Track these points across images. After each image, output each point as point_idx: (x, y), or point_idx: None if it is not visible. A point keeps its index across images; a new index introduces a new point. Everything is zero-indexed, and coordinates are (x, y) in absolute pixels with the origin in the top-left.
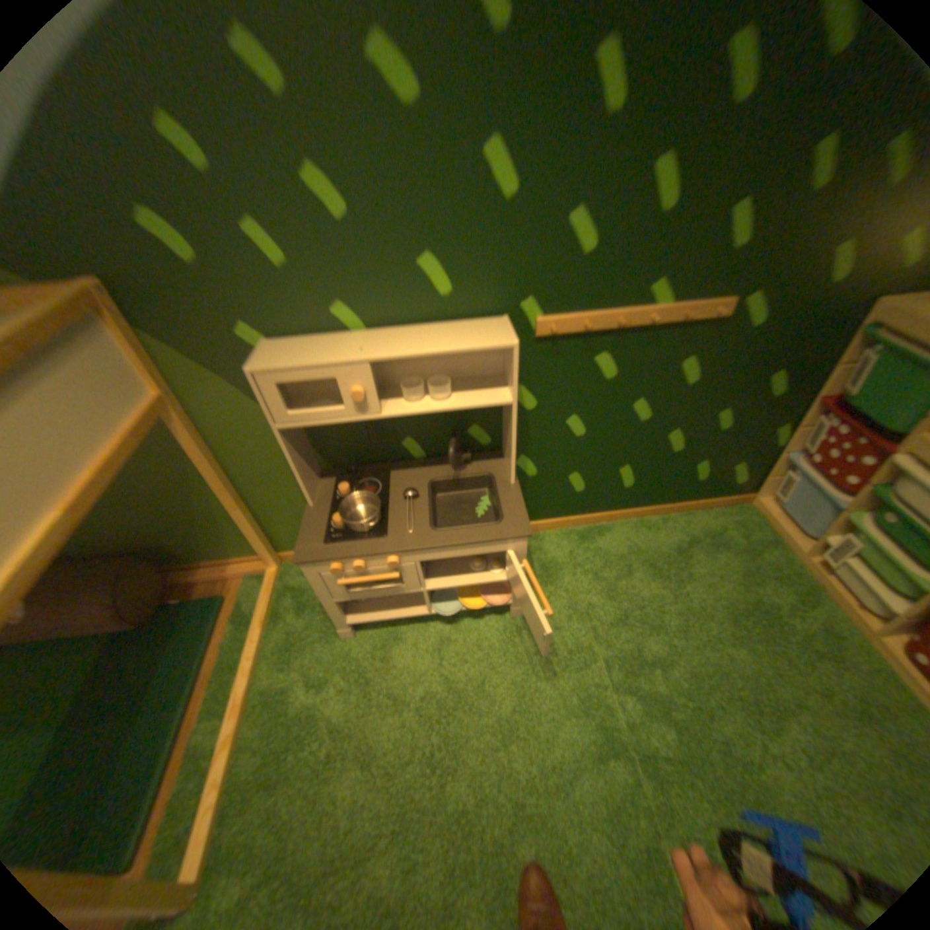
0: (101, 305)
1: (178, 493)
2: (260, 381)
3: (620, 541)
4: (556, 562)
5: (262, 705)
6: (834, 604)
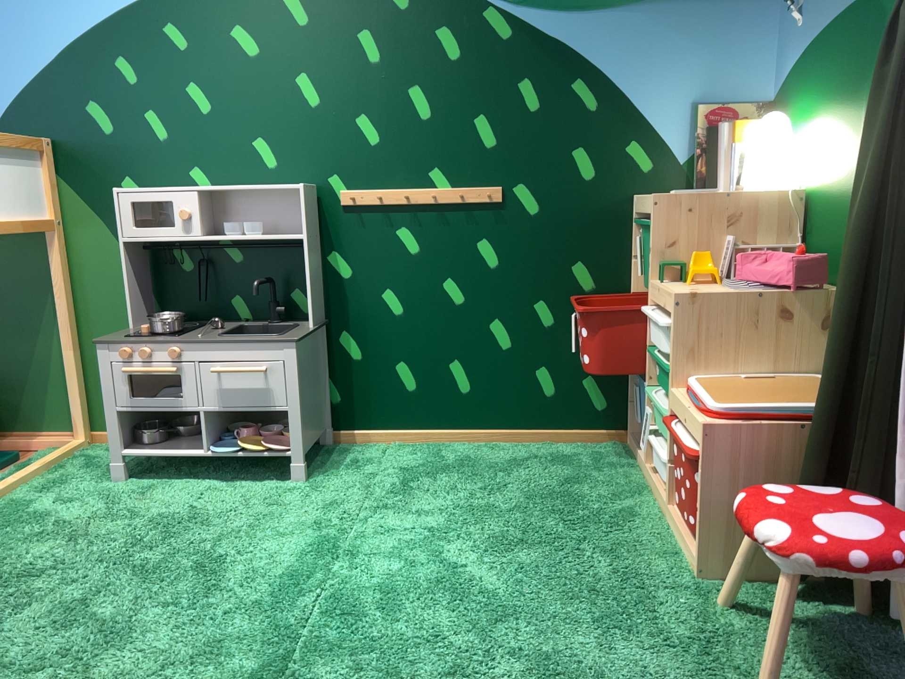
0: (44, 149)
1: (29, 329)
2: (121, 200)
3: (452, 453)
4: (371, 460)
5: (6, 506)
6: (652, 498)
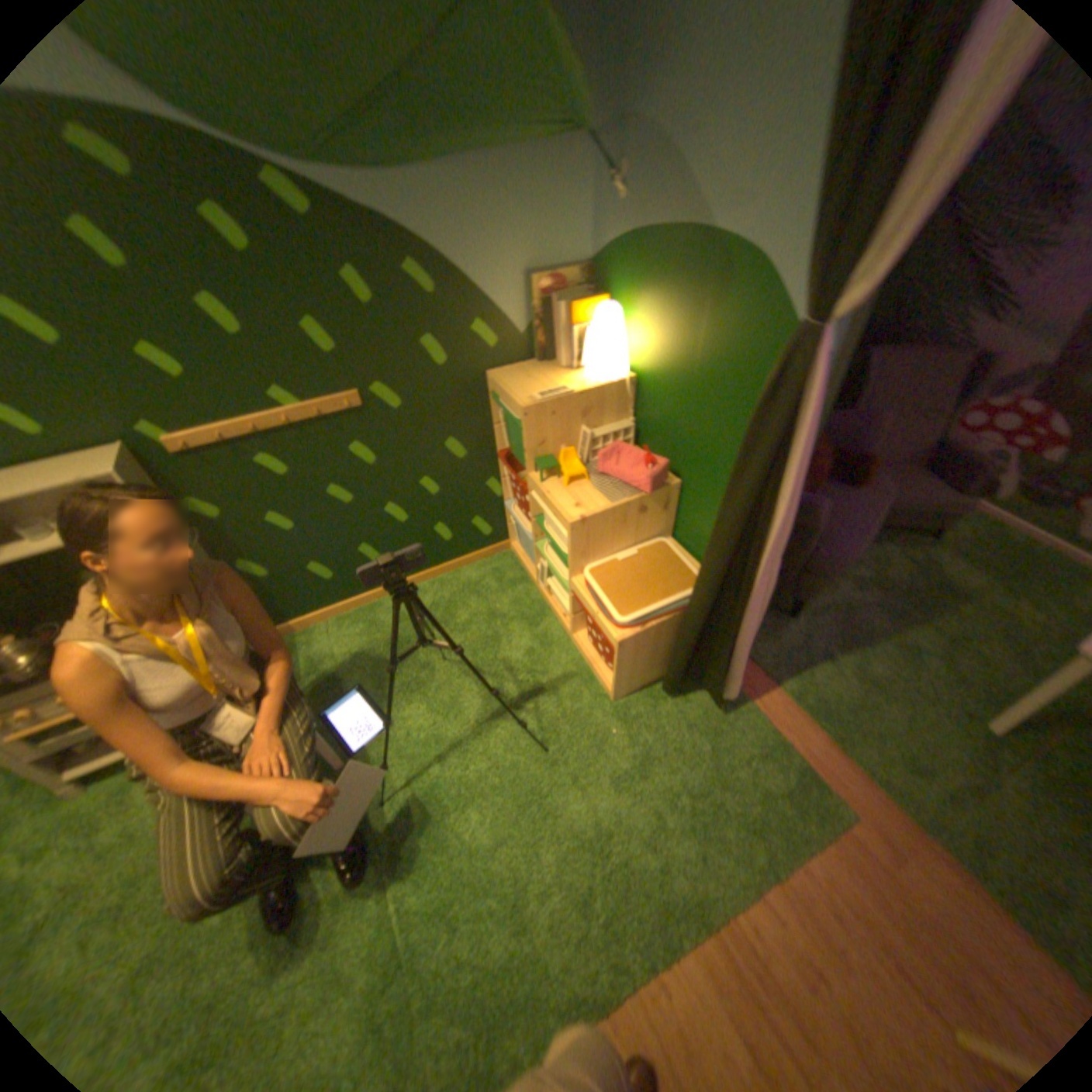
0: None
1: None
2: None
3: (388, 614)
4: (323, 651)
5: None
6: (553, 619)
